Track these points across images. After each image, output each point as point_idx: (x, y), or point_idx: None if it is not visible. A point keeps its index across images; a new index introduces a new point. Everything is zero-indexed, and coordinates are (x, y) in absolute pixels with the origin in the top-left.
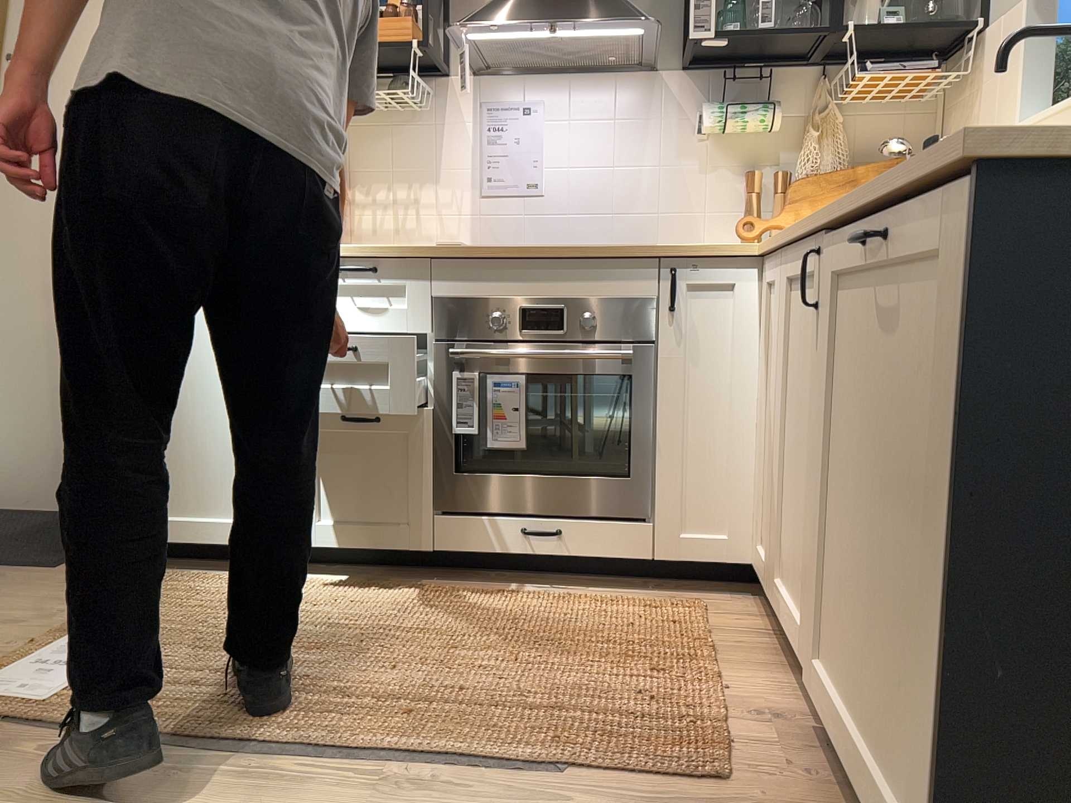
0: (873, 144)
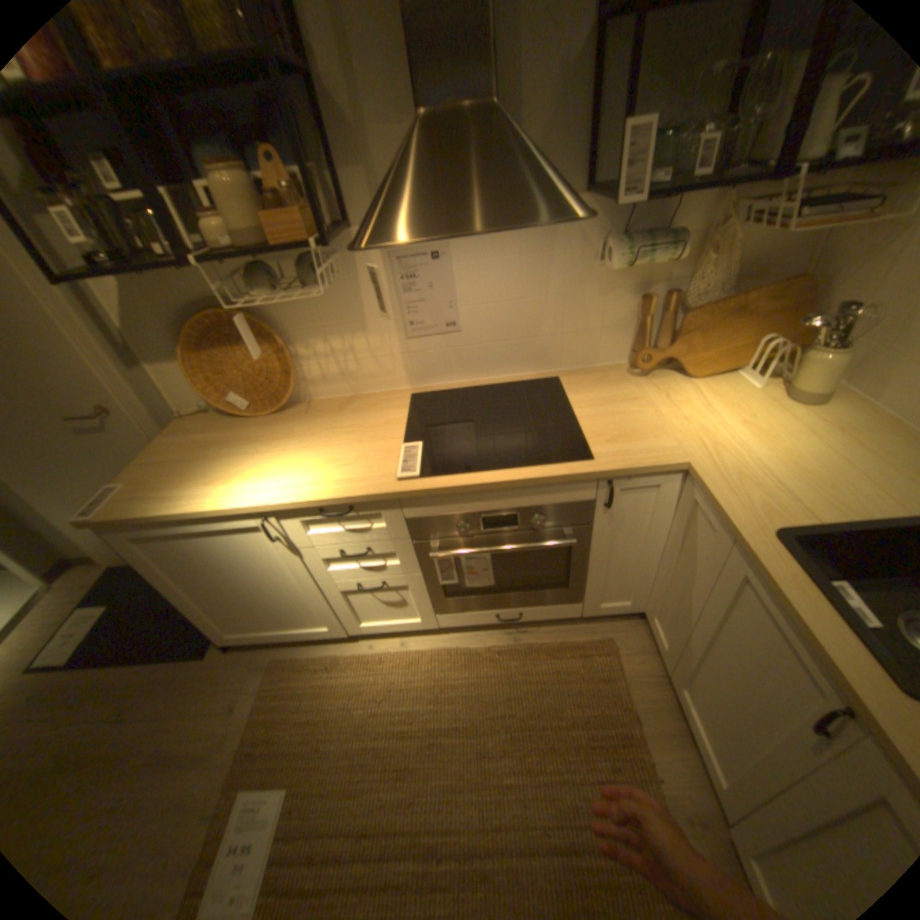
0: (763, 249)
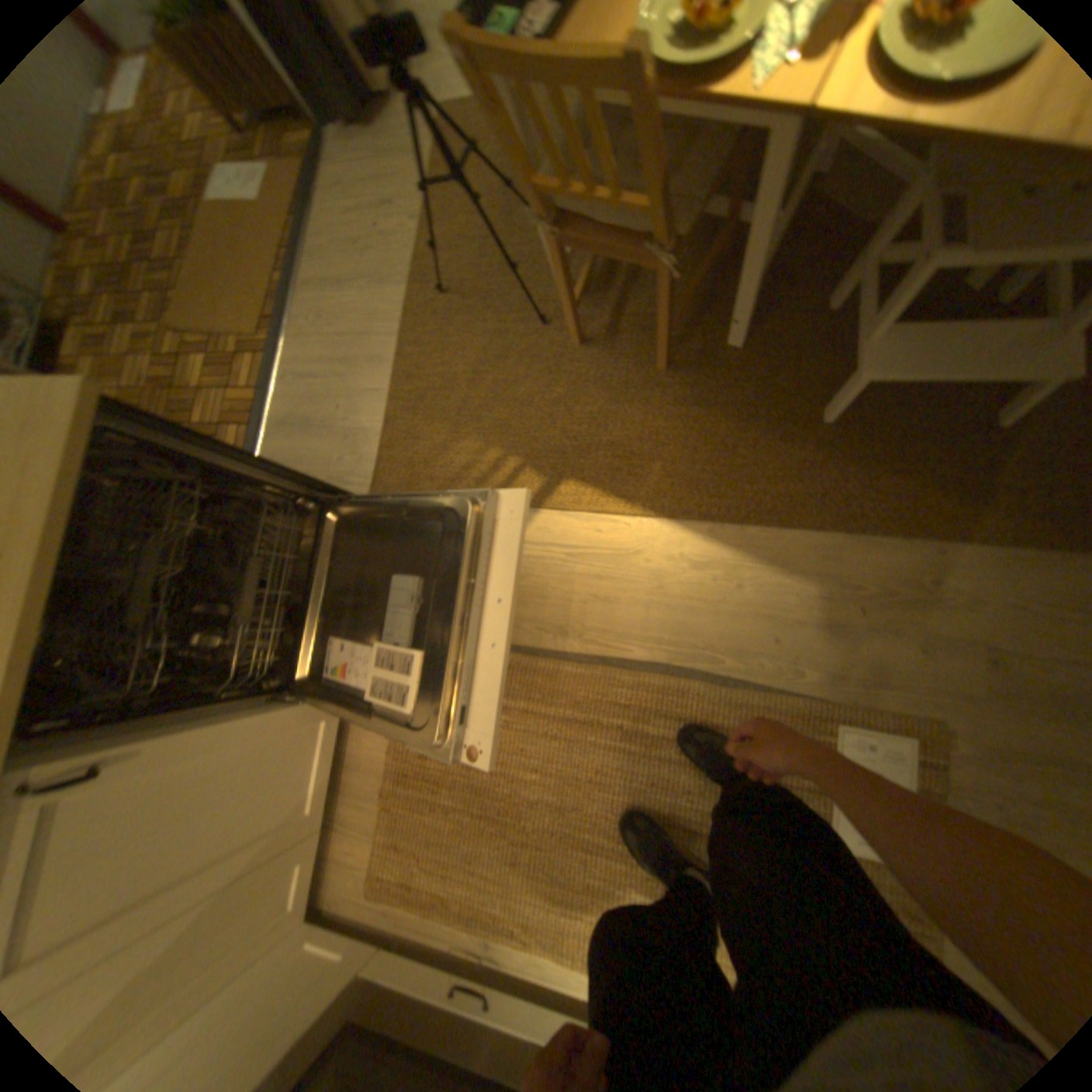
0: None
